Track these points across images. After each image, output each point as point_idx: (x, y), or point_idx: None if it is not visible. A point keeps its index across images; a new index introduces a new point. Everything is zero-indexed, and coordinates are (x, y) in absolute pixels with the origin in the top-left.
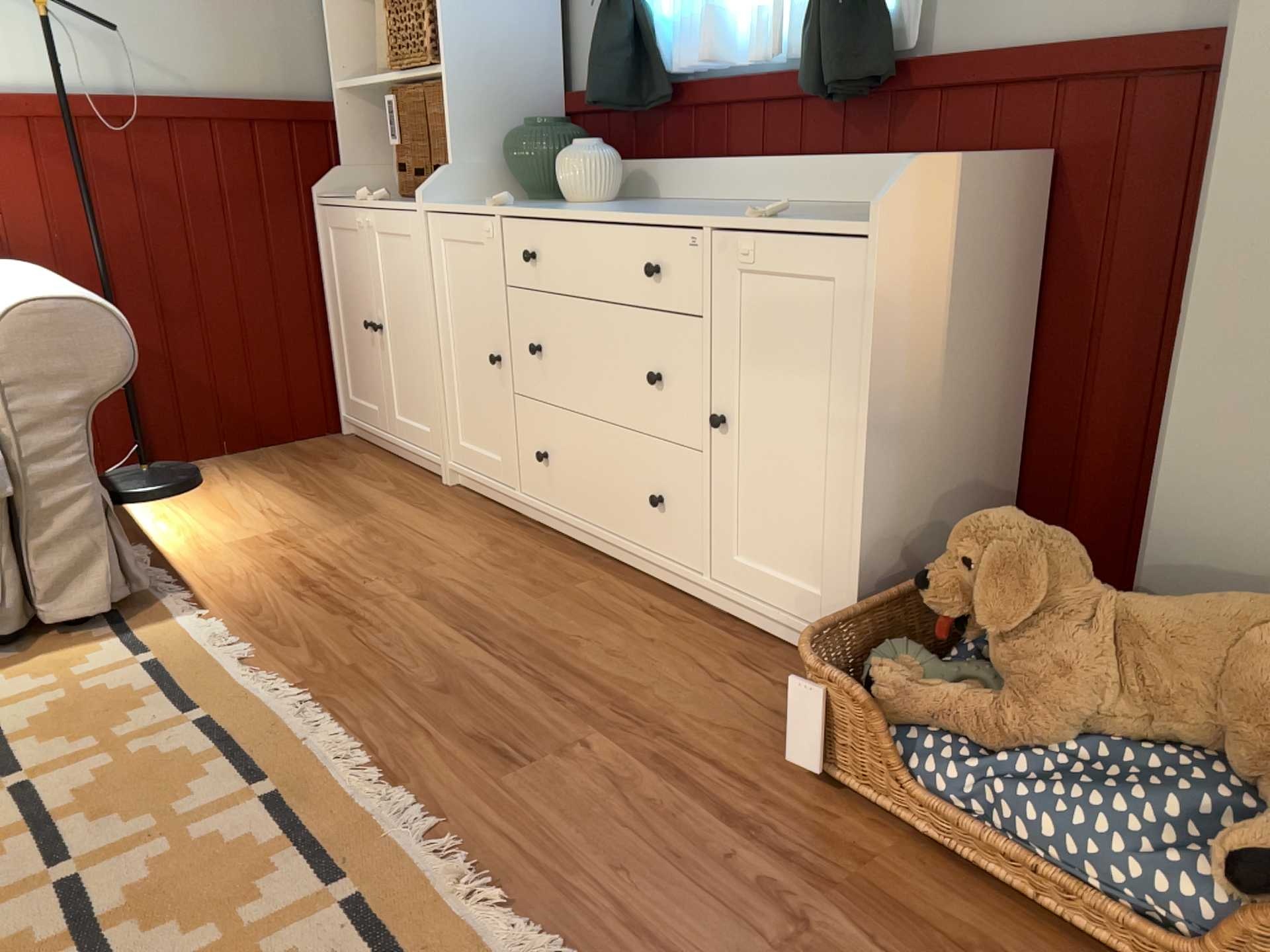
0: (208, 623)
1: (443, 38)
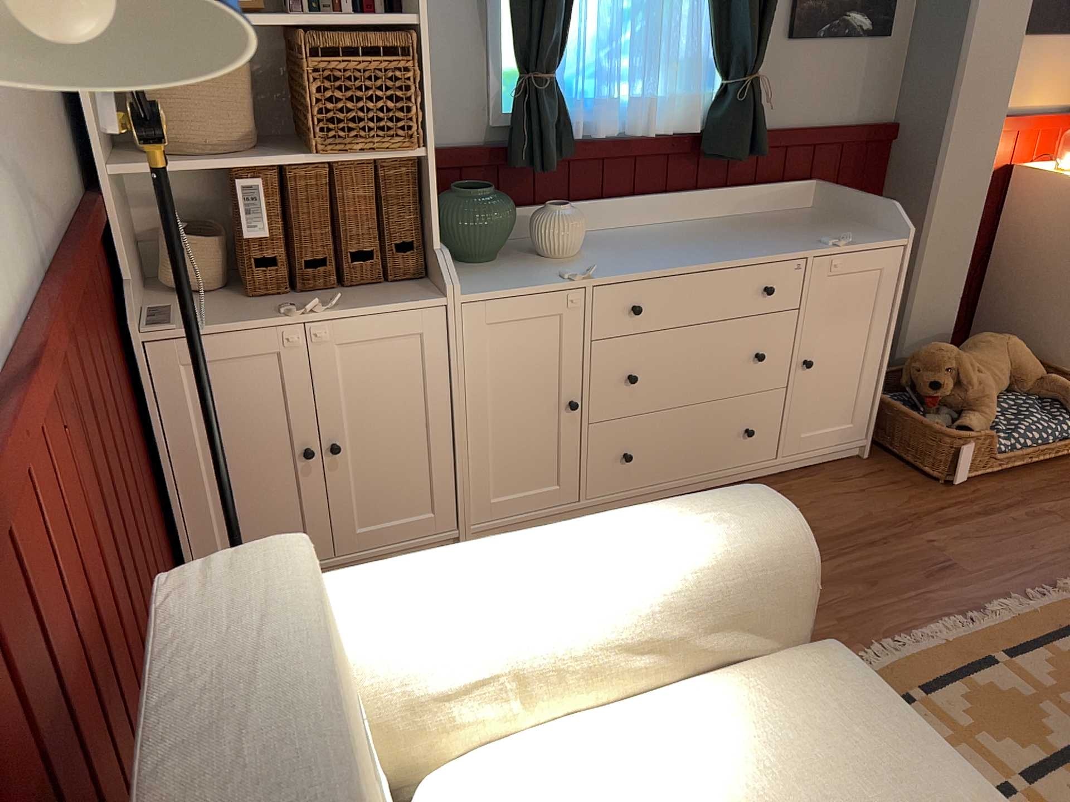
0: None
1: (428, 118)
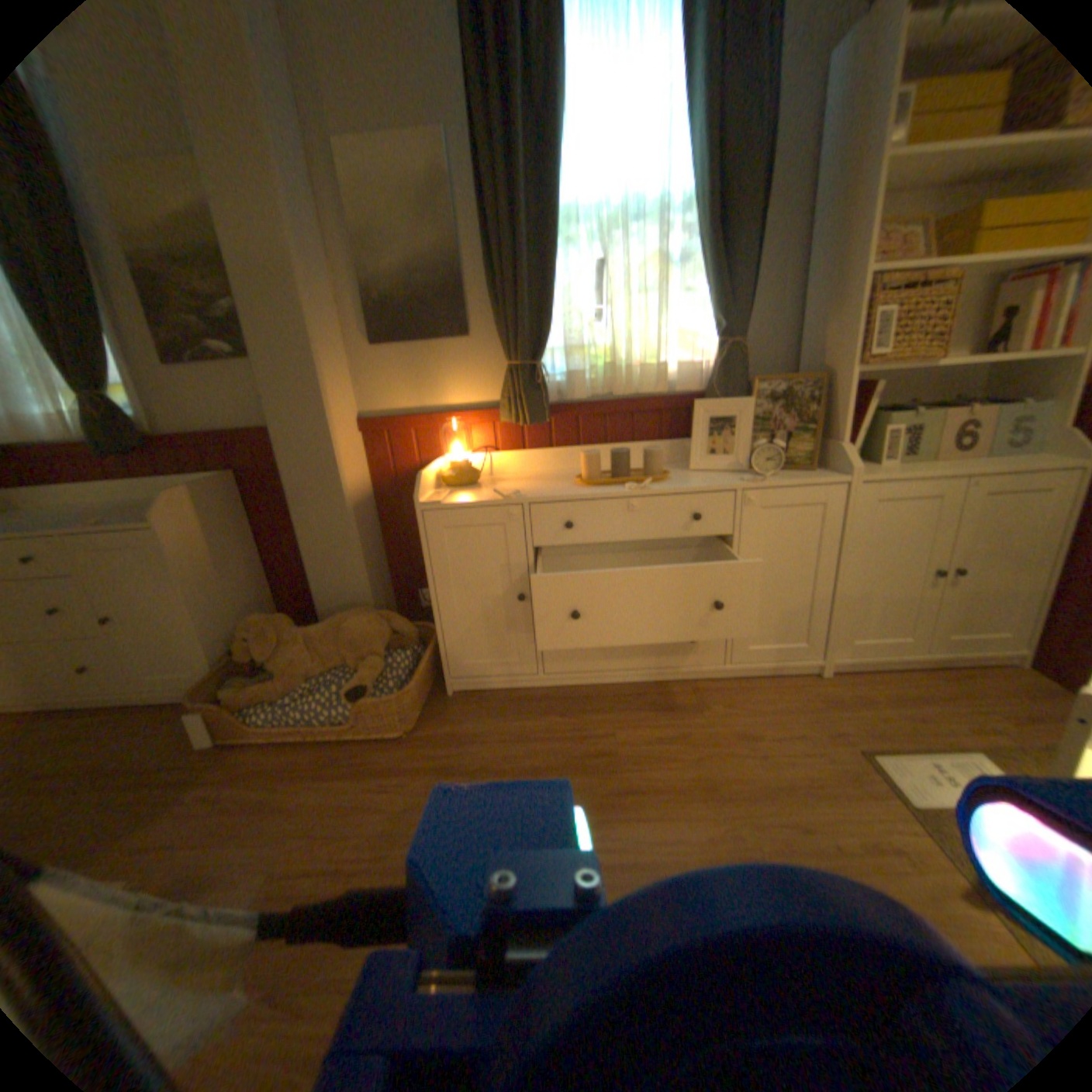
0: None
1: None
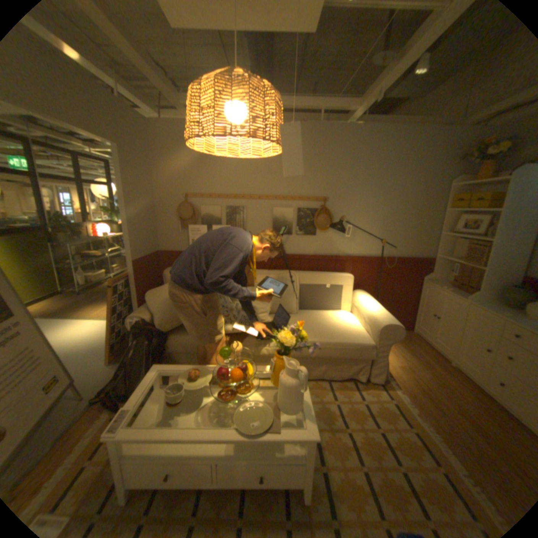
0: (404, 396)
1: (490, 262)
